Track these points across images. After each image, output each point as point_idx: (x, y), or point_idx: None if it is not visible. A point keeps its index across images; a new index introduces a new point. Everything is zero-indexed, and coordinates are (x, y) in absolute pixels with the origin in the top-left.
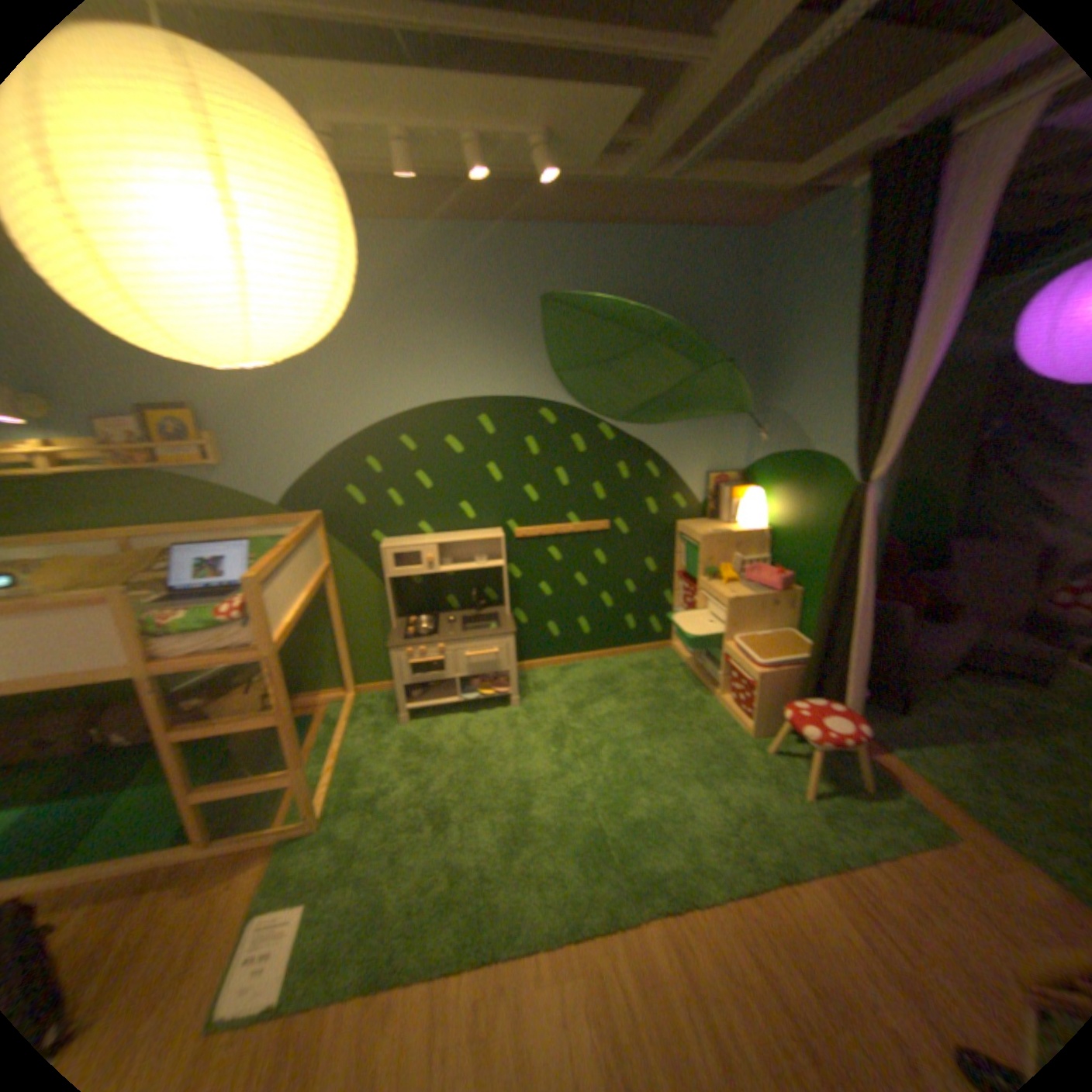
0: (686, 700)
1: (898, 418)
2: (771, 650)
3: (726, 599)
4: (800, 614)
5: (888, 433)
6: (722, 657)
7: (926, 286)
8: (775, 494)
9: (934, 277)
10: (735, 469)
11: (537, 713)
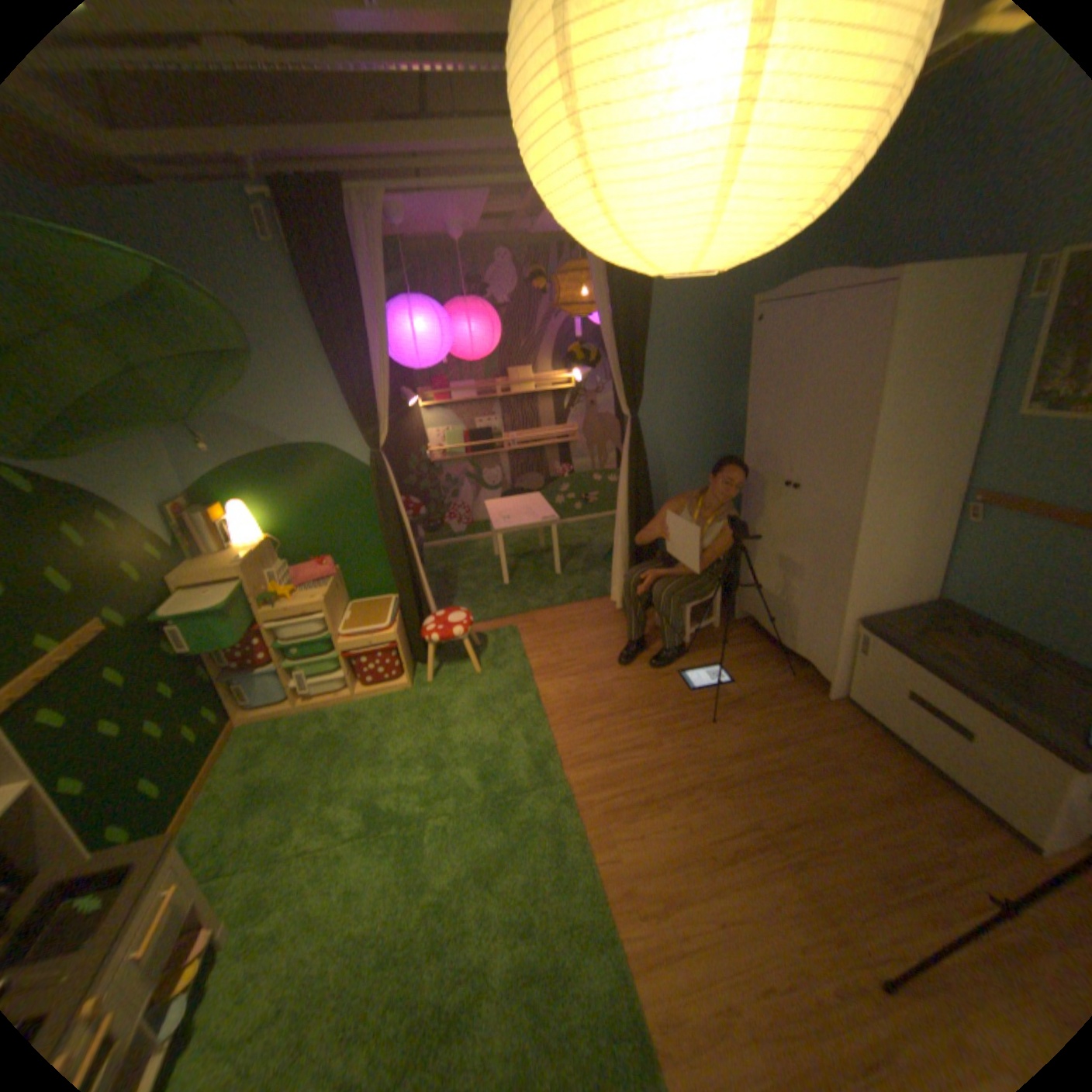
0: (334, 725)
1: (377, 397)
2: (373, 617)
3: (321, 602)
4: (345, 587)
5: (376, 409)
6: (341, 657)
7: (361, 299)
8: (256, 500)
9: (358, 294)
10: (177, 494)
11: (261, 898)
